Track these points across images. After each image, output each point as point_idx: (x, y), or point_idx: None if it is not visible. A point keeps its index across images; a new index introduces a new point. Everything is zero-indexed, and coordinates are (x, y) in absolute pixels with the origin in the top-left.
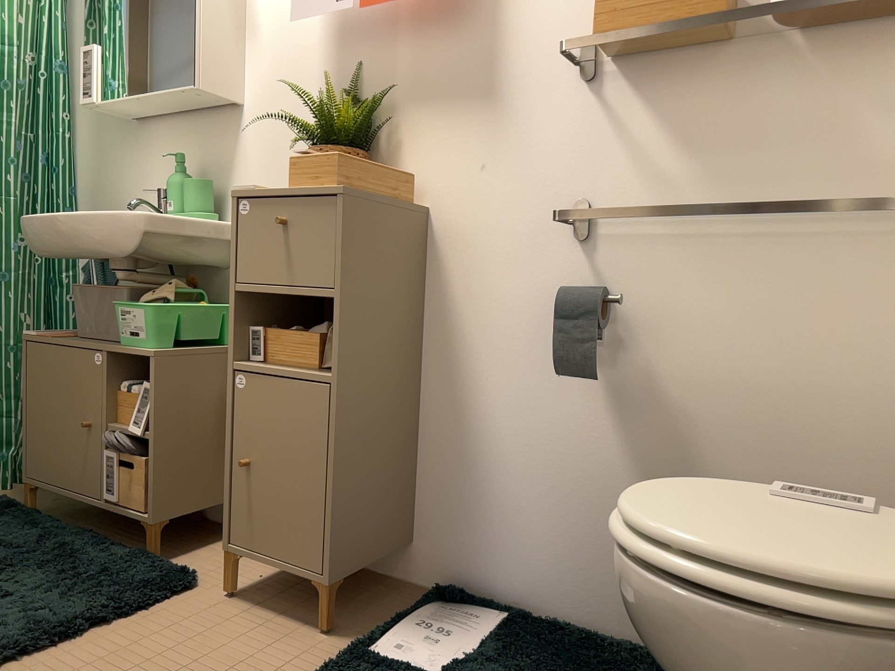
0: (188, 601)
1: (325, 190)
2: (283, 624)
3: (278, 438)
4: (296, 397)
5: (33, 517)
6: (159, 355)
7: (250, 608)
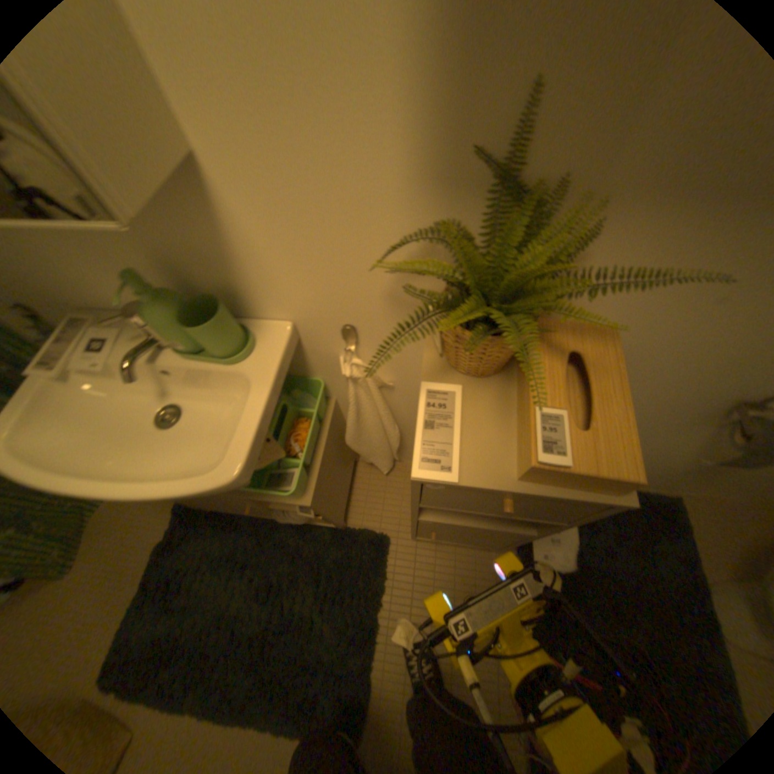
0: (400, 566)
1: (596, 500)
2: (468, 562)
3: (462, 535)
4: (488, 534)
5: (225, 529)
6: (309, 506)
7: (438, 555)
